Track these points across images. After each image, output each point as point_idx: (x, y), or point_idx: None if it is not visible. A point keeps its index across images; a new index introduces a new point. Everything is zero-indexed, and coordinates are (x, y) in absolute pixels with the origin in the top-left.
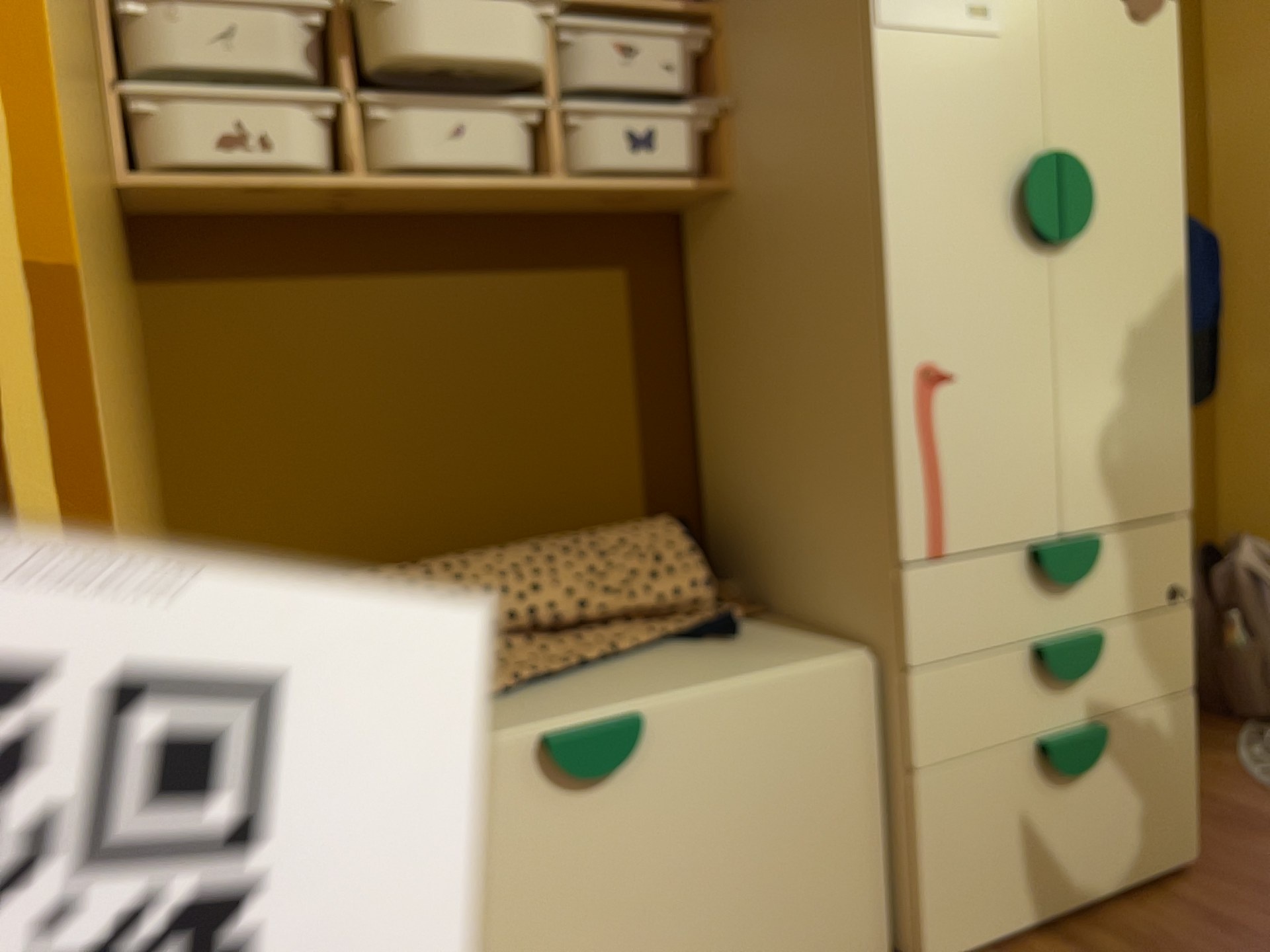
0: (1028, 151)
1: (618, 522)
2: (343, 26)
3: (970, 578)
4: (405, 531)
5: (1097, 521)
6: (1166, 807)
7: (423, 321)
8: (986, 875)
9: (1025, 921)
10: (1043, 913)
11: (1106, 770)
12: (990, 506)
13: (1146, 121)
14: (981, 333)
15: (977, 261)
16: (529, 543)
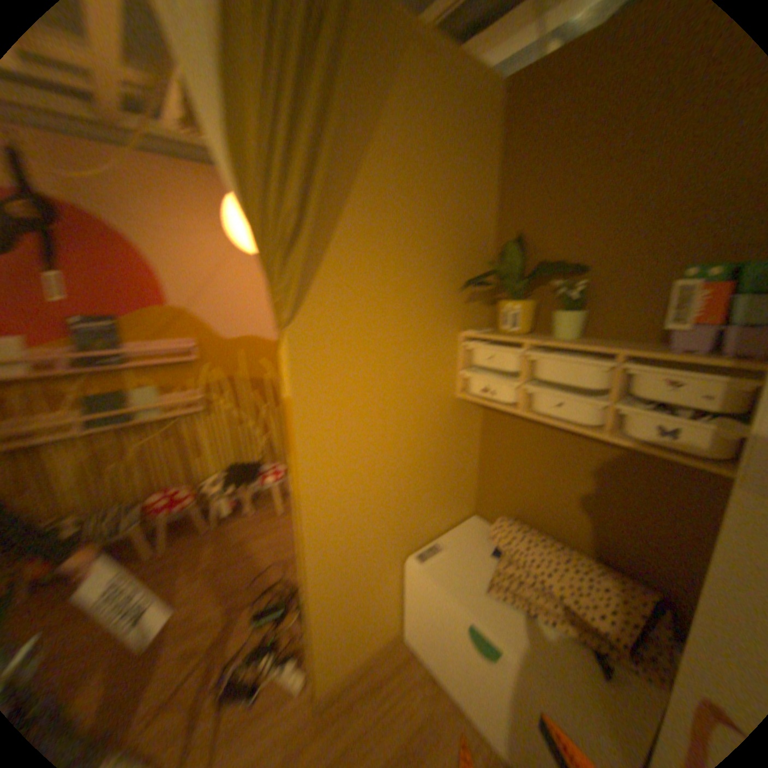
0: None
1: (642, 577)
2: (524, 359)
3: None
4: (541, 515)
5: None
6: None
7: (566, 451)
8: None
9: None
10: None
11: None
12: None
13: None
14: None
15: None
16: (573, 555)
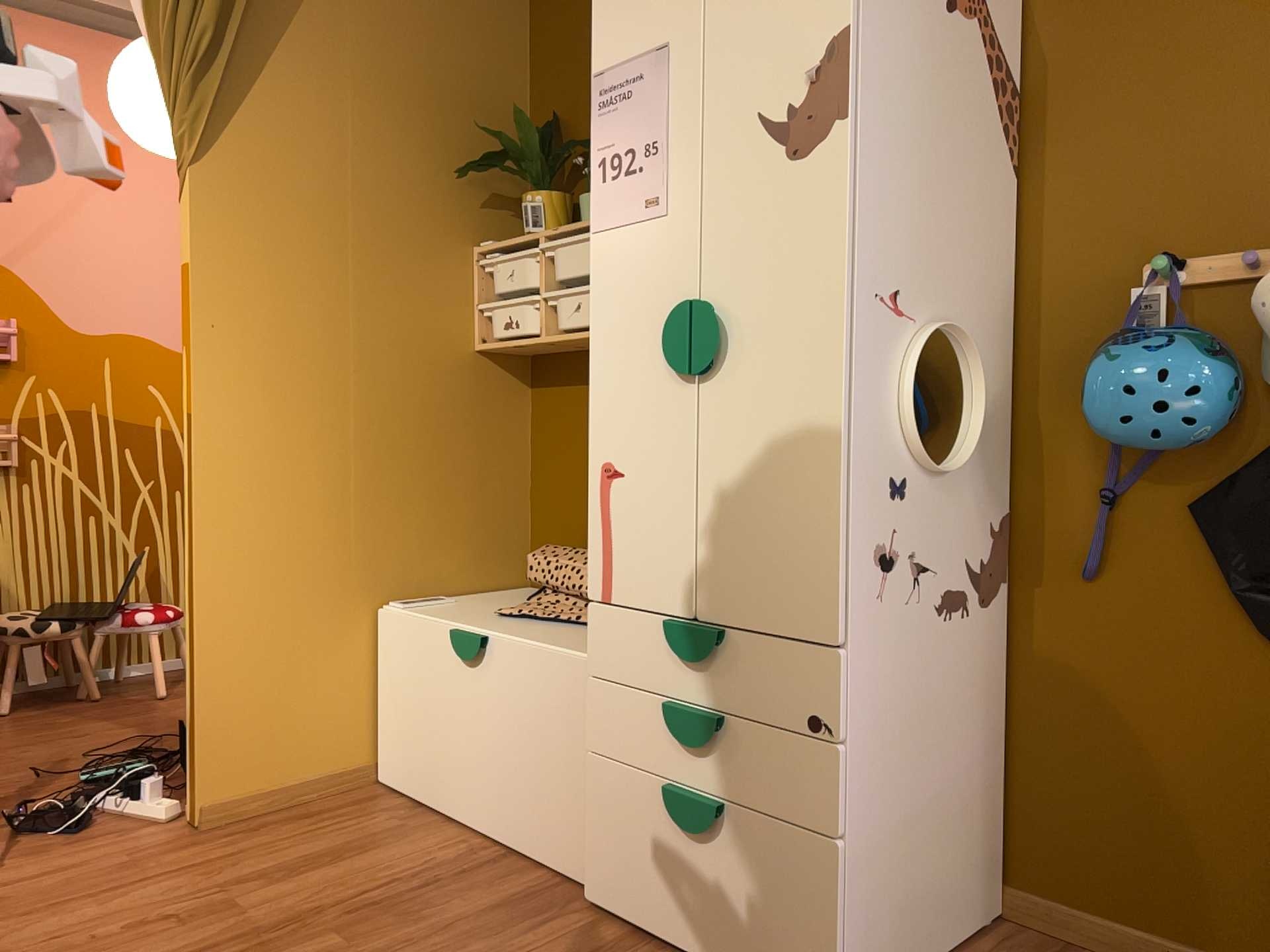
0: (681, 300)
1: None
2: (541, 260)
3: (626, 626)
4: None
5: (726, 618)
6: (790, 937)
7: None
8: (623, 861)
9: (650, 924)
10: (665, 932)
11: (727, 851)
12: (639, 576)
13: (797, 254)
14: (640, 442)
15: (641, 389)
16: None
